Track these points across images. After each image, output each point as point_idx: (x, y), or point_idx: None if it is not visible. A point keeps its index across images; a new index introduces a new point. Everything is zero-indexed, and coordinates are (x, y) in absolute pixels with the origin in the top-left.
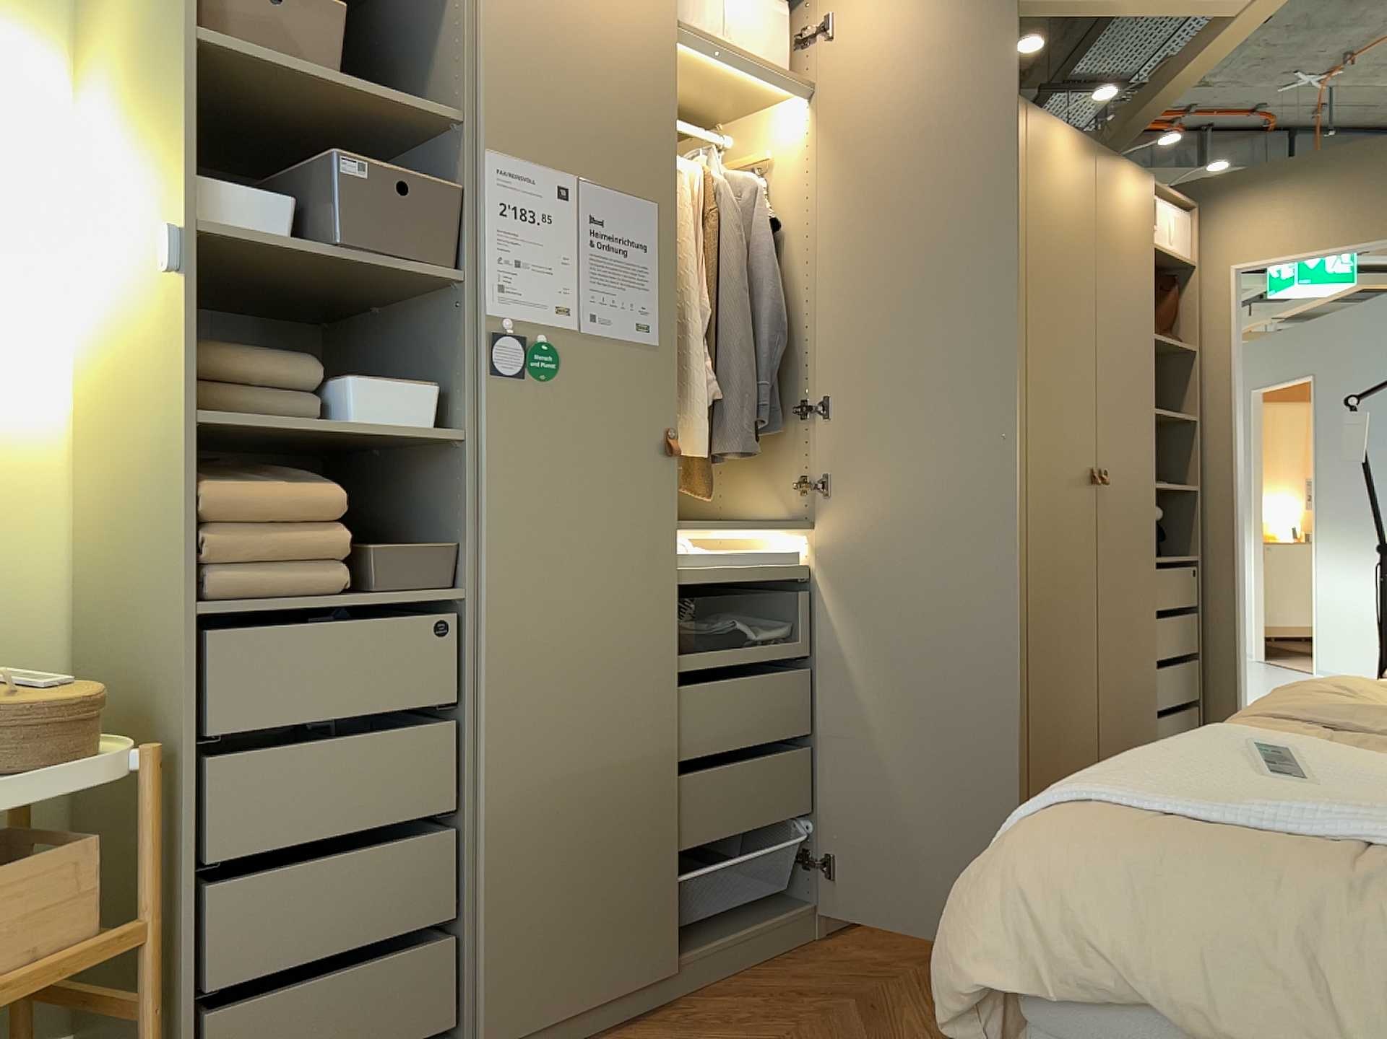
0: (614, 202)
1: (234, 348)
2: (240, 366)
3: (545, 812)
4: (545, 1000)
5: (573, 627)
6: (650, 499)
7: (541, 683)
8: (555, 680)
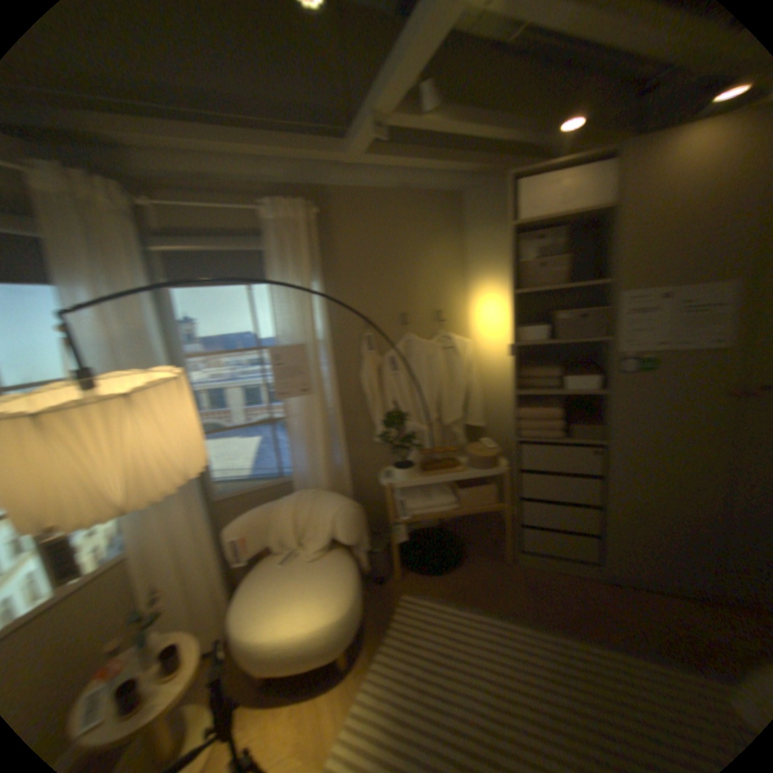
0: (702, 289)
1: (536, 367)
2: (536, 373)
3: (643, 518)
4: (640, 573)
5: (662, 460)
6: (717, 415)
7: (643, 477)
8: (650, 477)
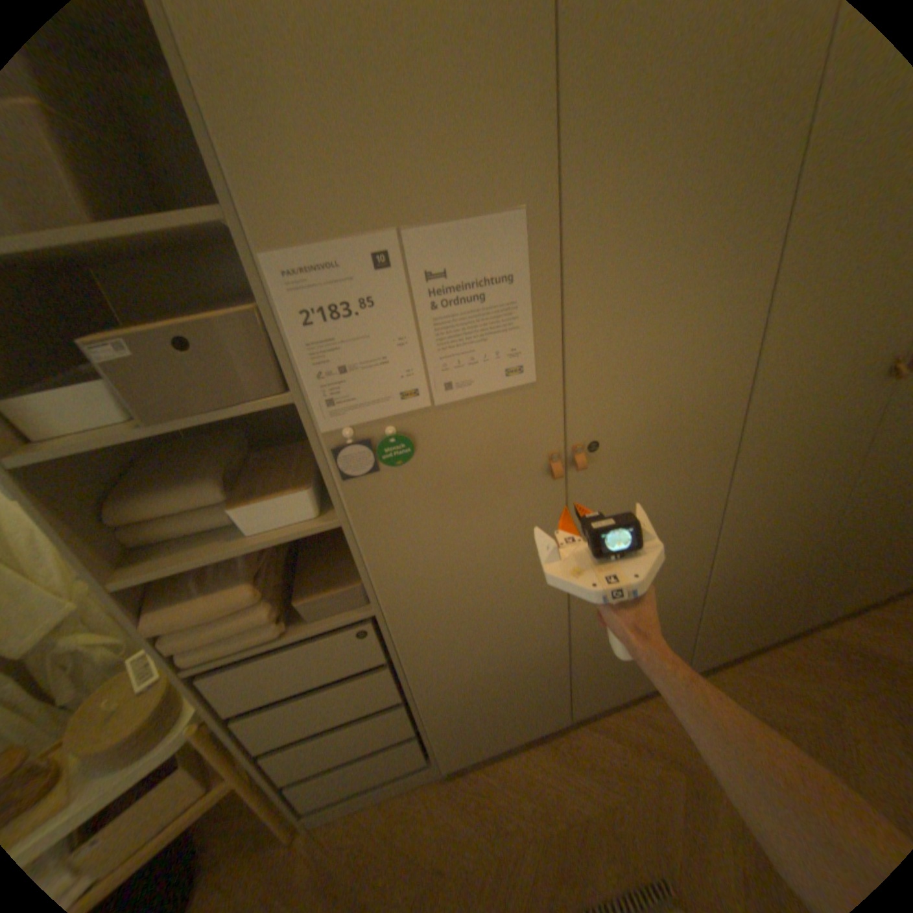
0: (458, 238)
1: (153, 491)
2: (156, 510)
3: (465, 692)
4: (480, 750)
5: (471, 607)
6: (535, 510)
7: (449, 641)
8: (460, 637)
